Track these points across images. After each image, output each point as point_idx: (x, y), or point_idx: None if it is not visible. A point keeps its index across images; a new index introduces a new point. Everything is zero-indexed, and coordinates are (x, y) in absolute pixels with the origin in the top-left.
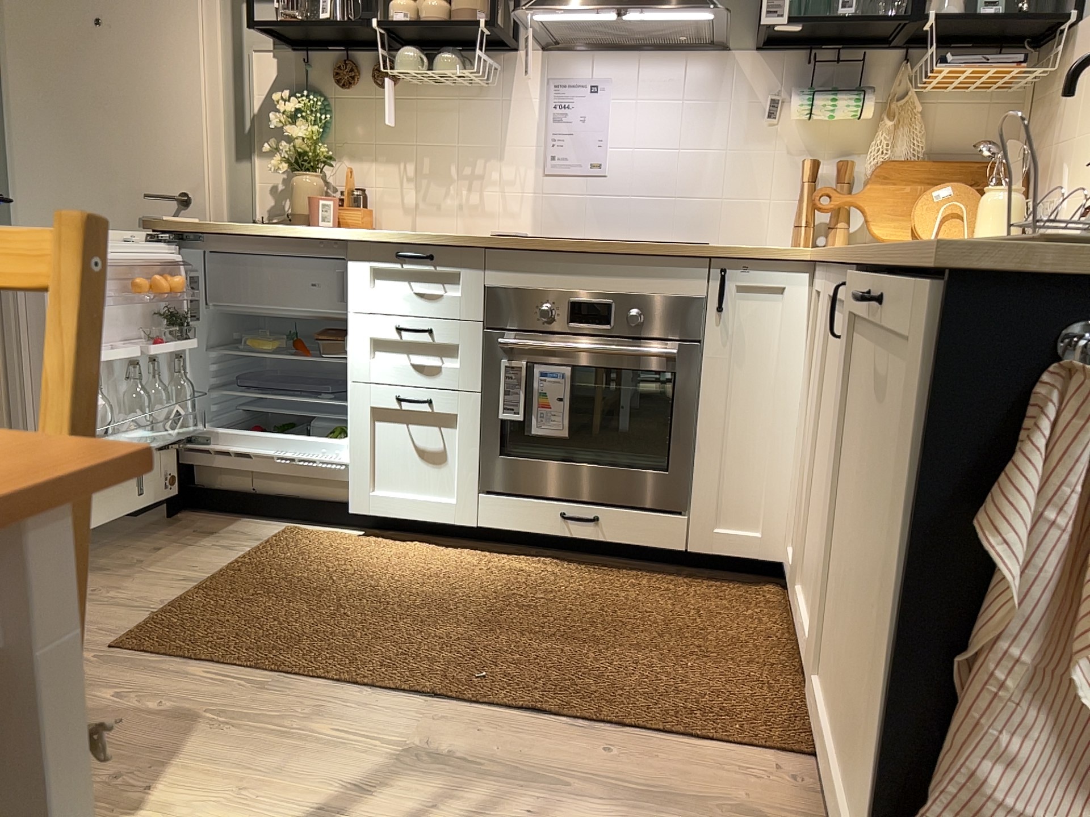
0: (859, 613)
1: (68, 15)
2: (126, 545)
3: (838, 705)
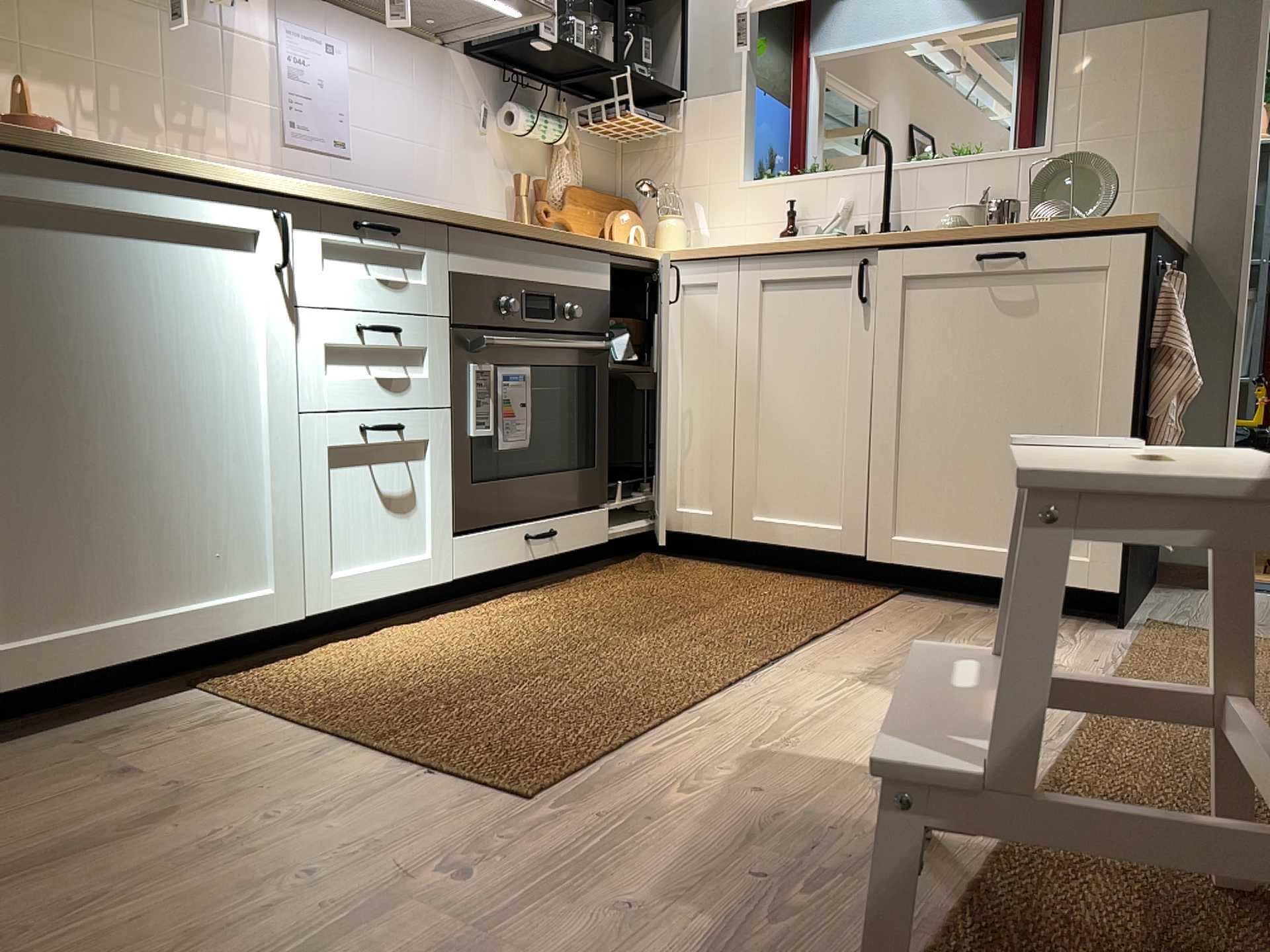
0: (978, 449)
1: None
2: (35, 797)
3: (943, 526)
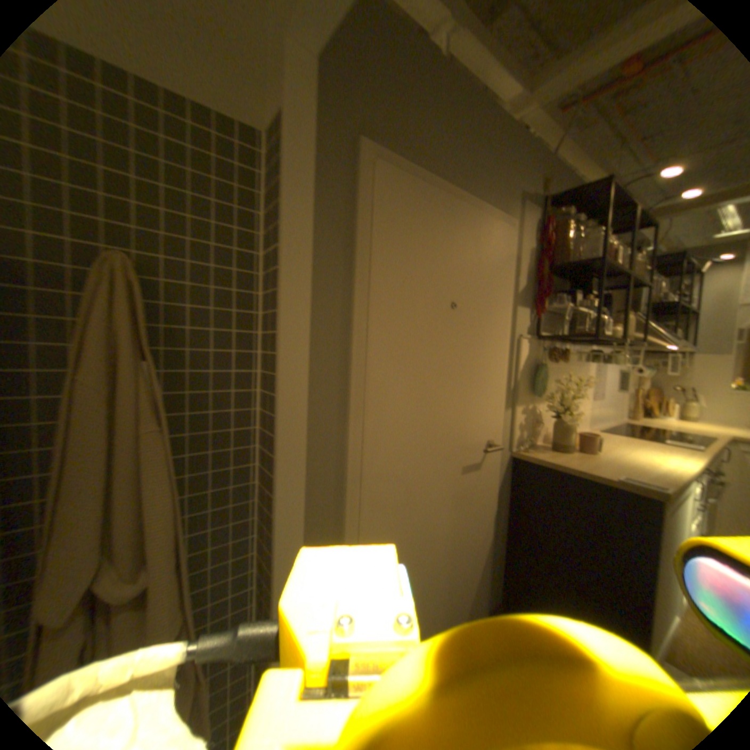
0: None
1: (434, 291)
2: None
3: None
